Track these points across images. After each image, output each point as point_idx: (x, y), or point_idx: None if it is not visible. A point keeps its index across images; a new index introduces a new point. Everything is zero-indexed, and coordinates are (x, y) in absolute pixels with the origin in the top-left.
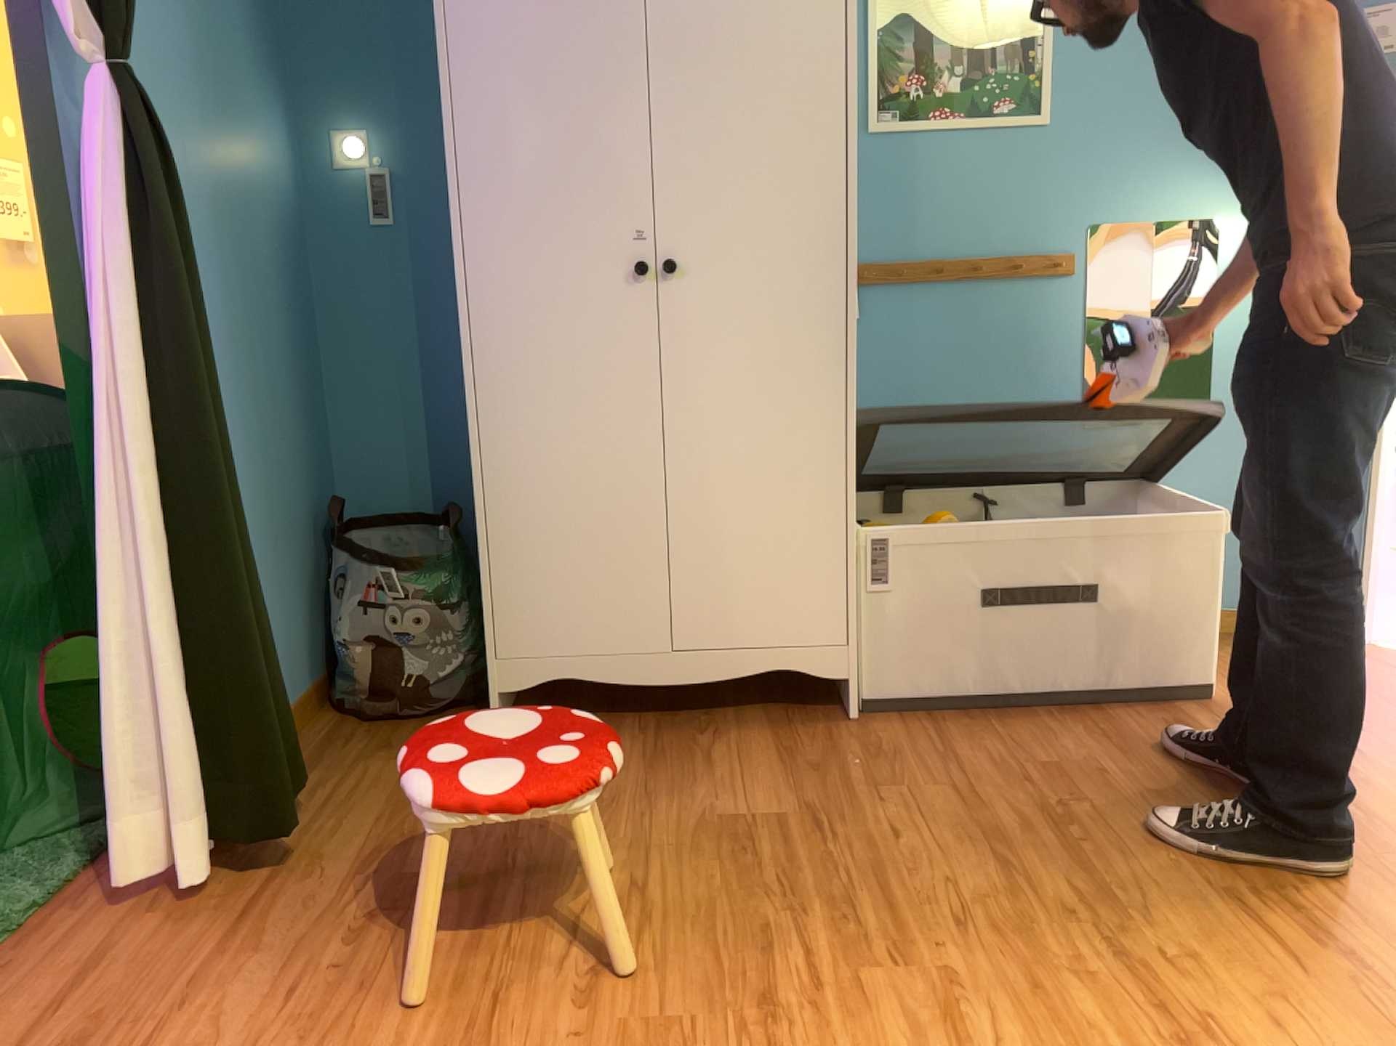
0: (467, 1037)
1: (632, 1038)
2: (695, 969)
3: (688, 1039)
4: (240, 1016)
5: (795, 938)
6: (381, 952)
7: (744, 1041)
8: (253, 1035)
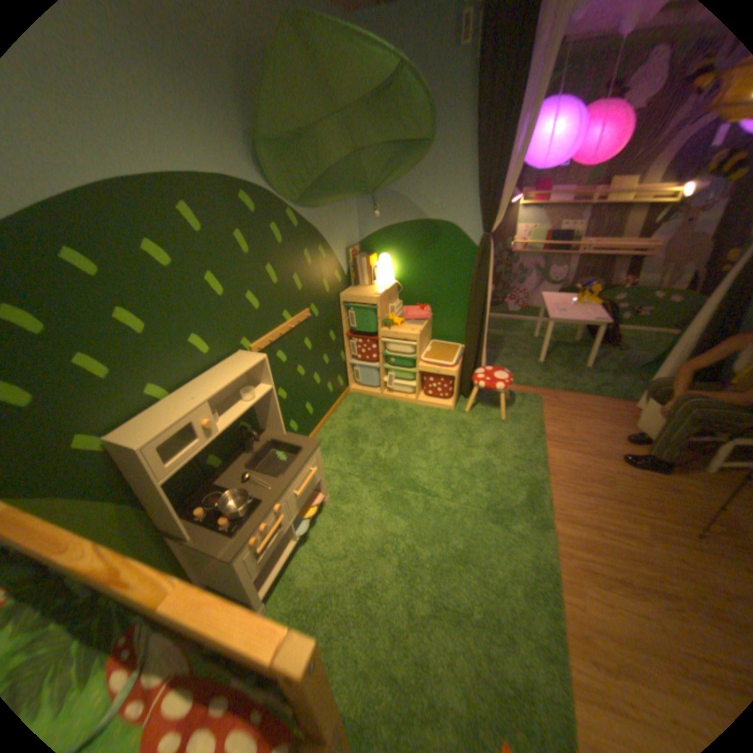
0: (603, 460)
1: (609, 484)
2: (640, 500)
3: (611, 492)
4: (602, 431)
5: (662, 524)
6: (629, 448)
7: (613, 502)
8: (597, 433)
